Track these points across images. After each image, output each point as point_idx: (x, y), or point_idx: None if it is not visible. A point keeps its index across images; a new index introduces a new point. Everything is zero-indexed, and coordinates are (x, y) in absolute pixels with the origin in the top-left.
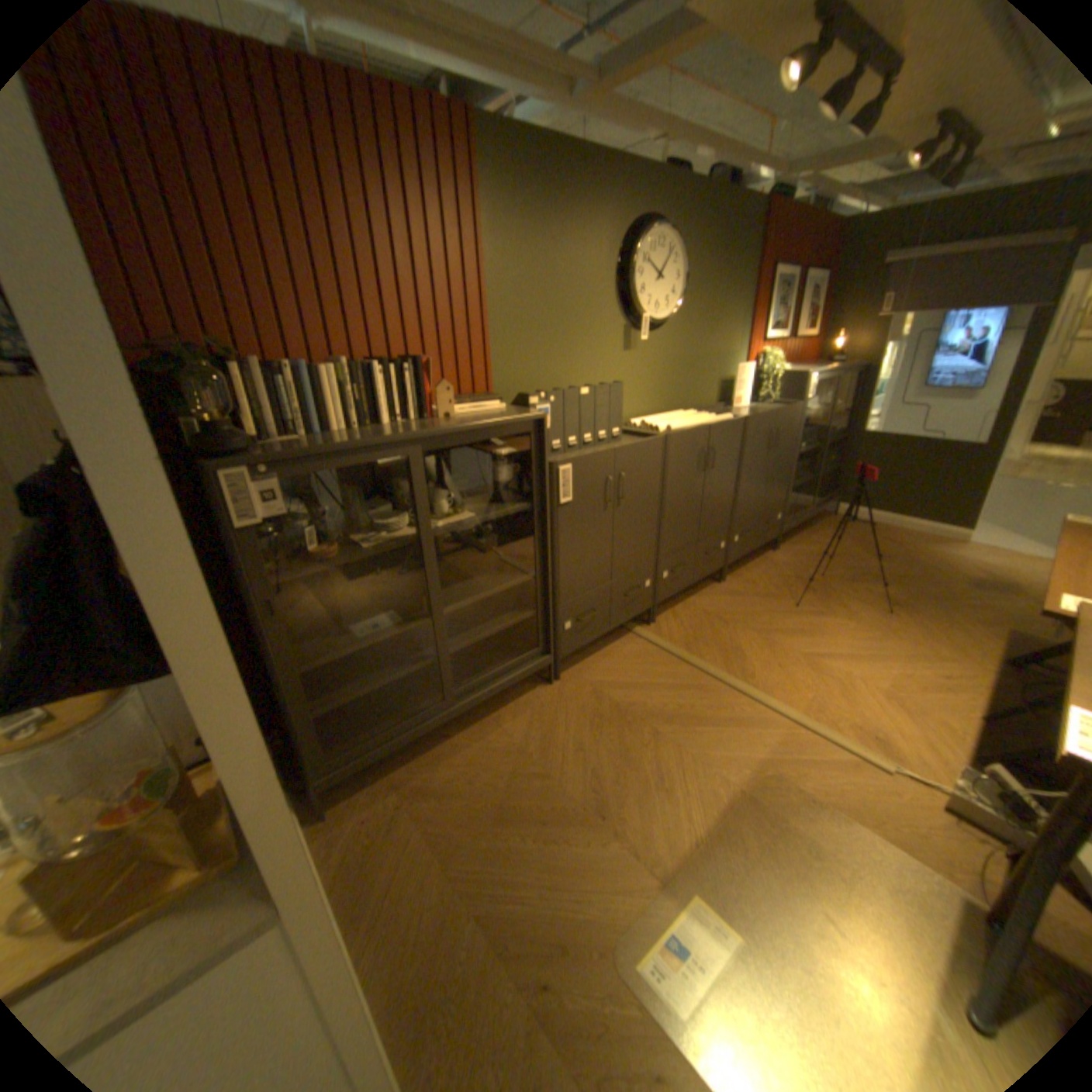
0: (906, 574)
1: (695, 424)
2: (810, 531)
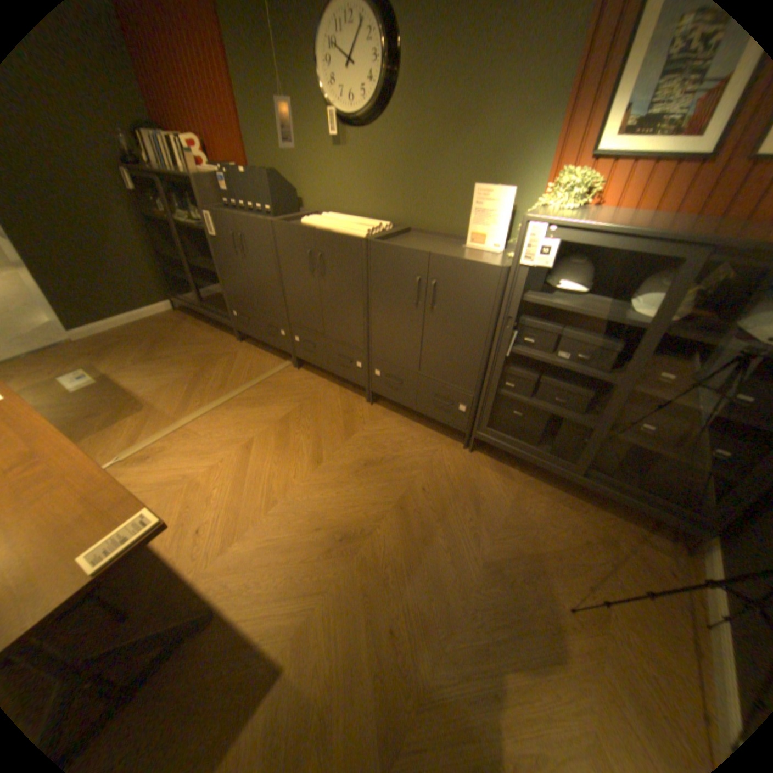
0: (453, 591)
1: (322, 226)
2: (574, 500)
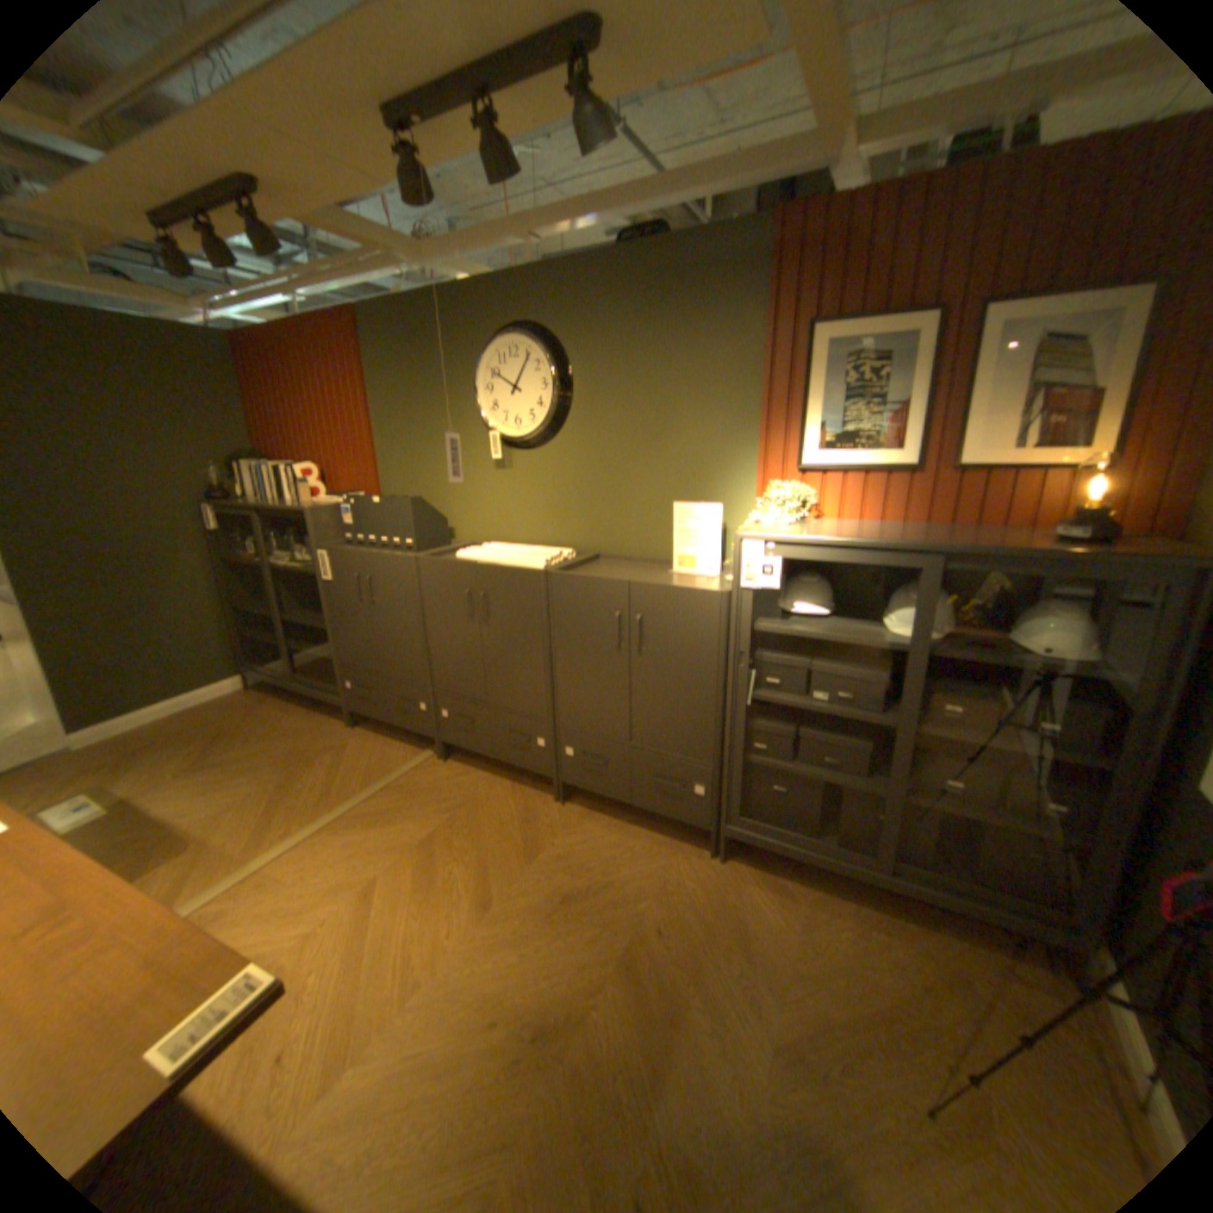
0: (731, 1107)
1: (485, 559)
2: (890, 921)
